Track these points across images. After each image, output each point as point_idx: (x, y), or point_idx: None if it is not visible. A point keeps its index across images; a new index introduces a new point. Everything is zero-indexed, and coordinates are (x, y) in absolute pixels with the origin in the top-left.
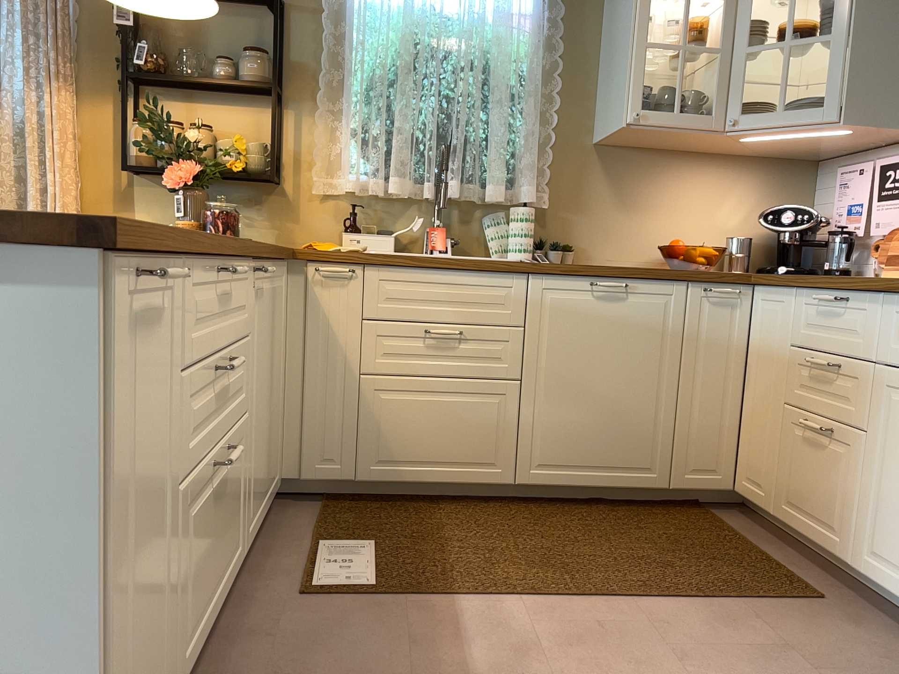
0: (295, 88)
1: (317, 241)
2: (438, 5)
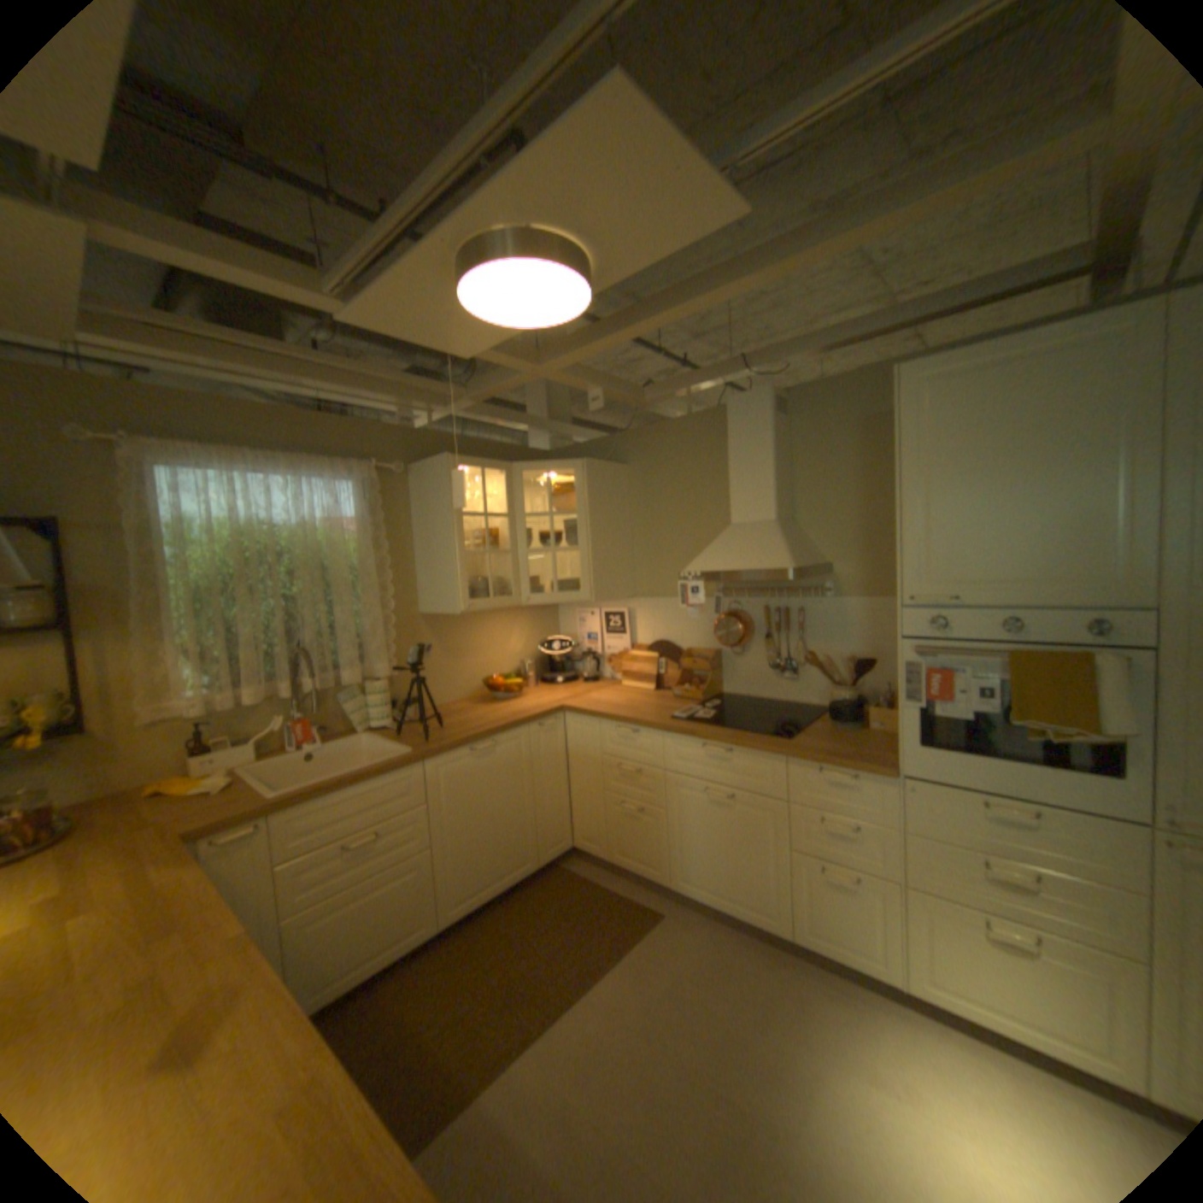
0: (85, 619)
1: (148, 778)
2: (261, 518)
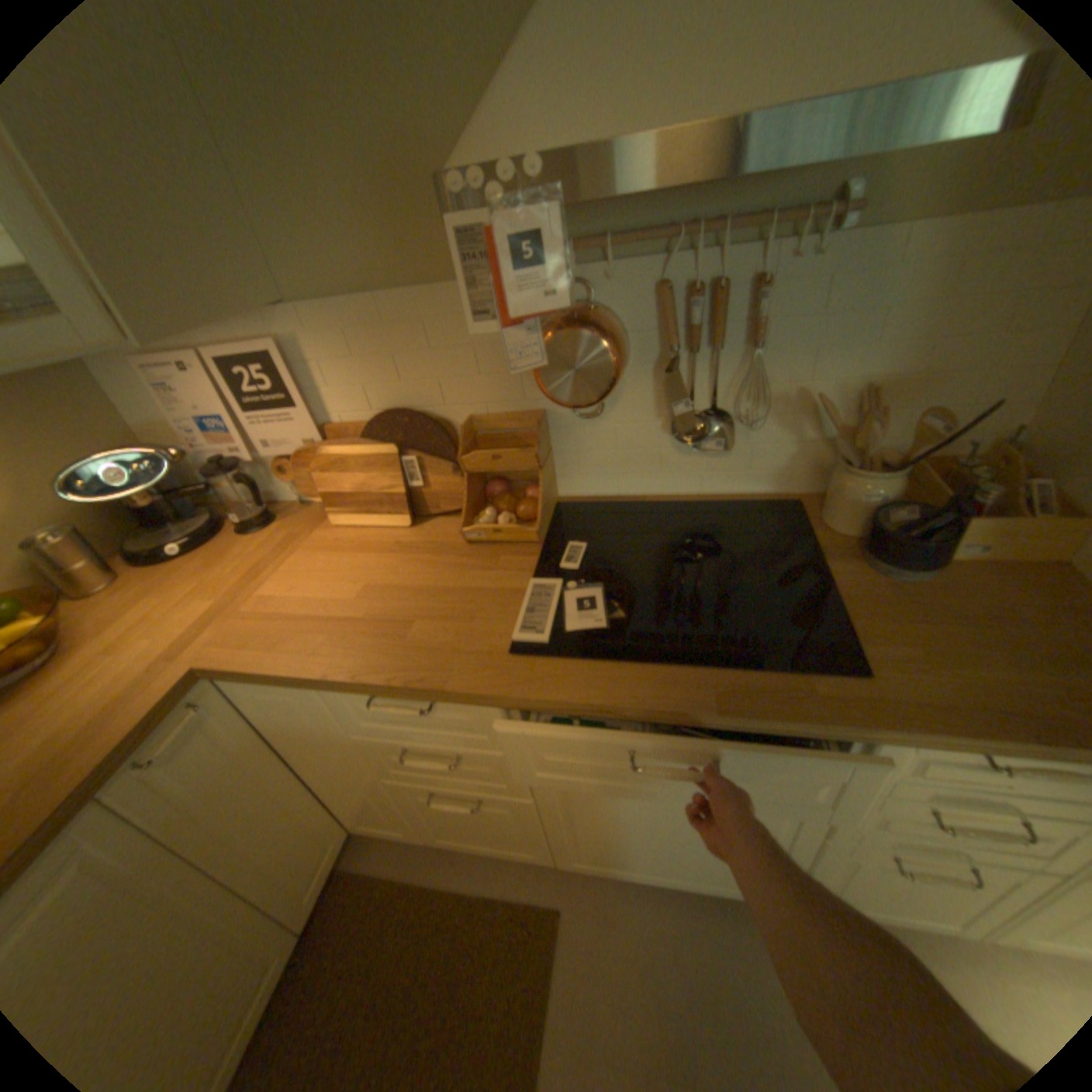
0: None
1: None
2: None
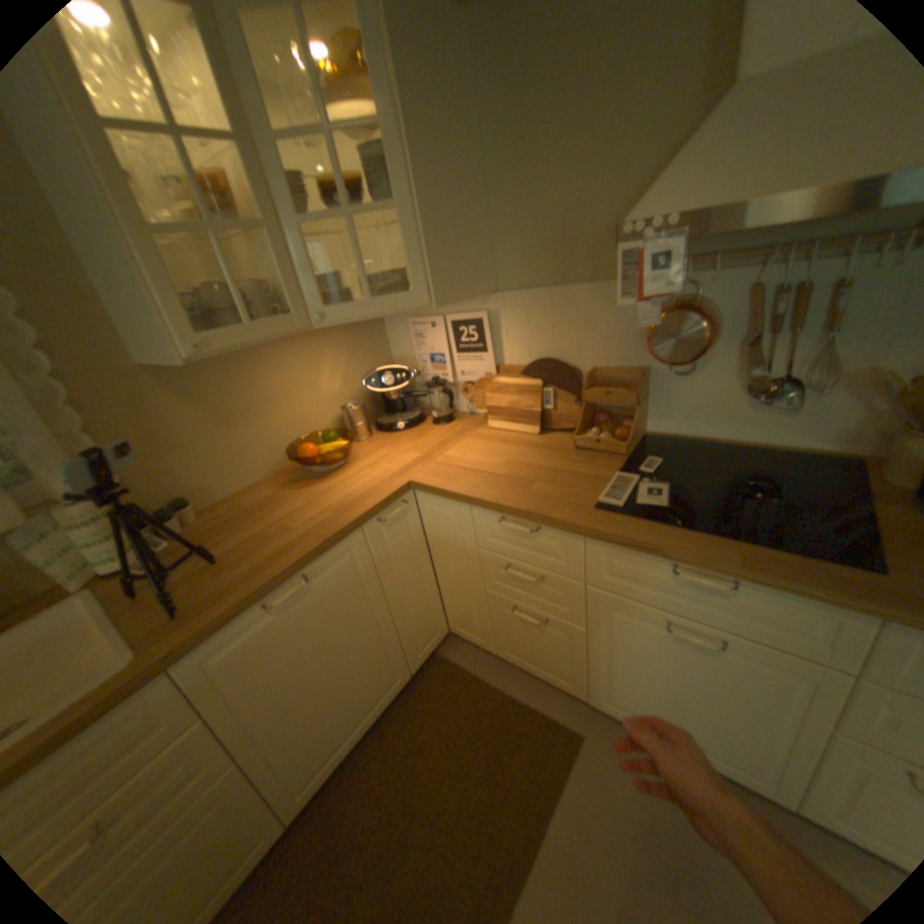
0: None
1: None
2: None
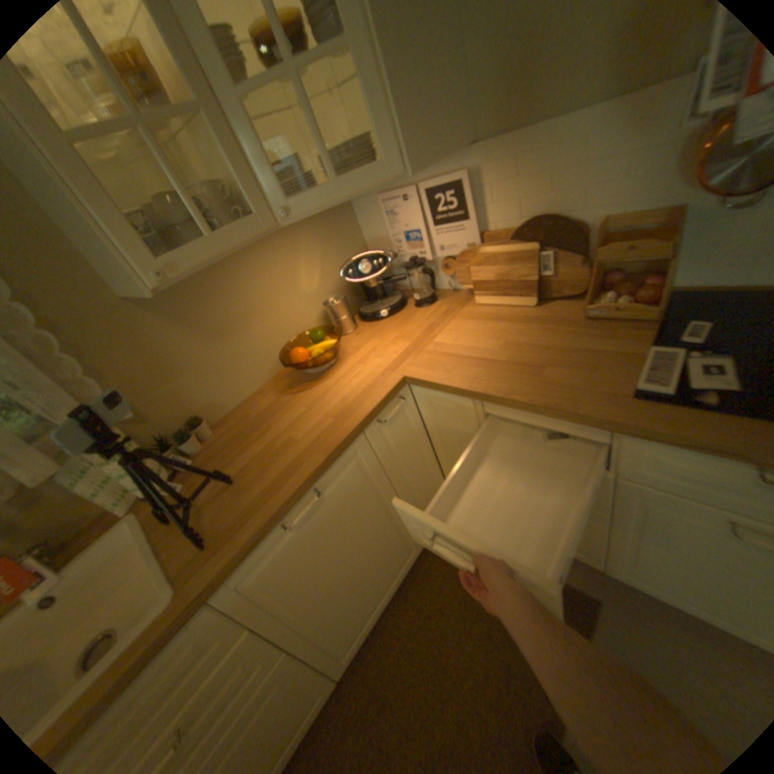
0: None
1: None
2: None
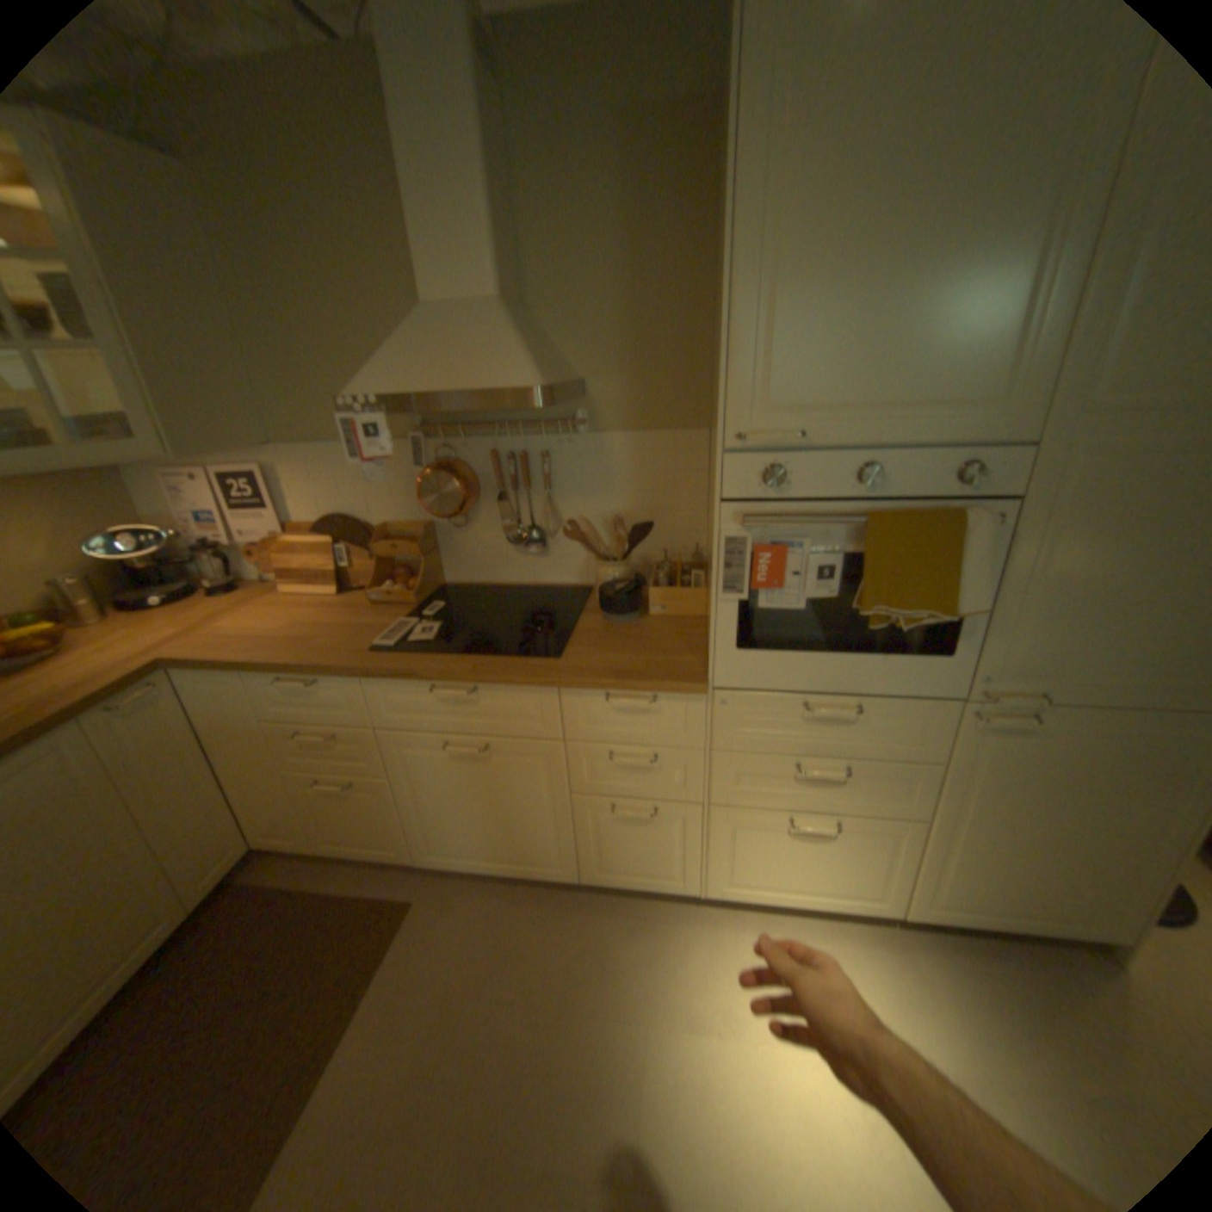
0: None
1: None
2: None
